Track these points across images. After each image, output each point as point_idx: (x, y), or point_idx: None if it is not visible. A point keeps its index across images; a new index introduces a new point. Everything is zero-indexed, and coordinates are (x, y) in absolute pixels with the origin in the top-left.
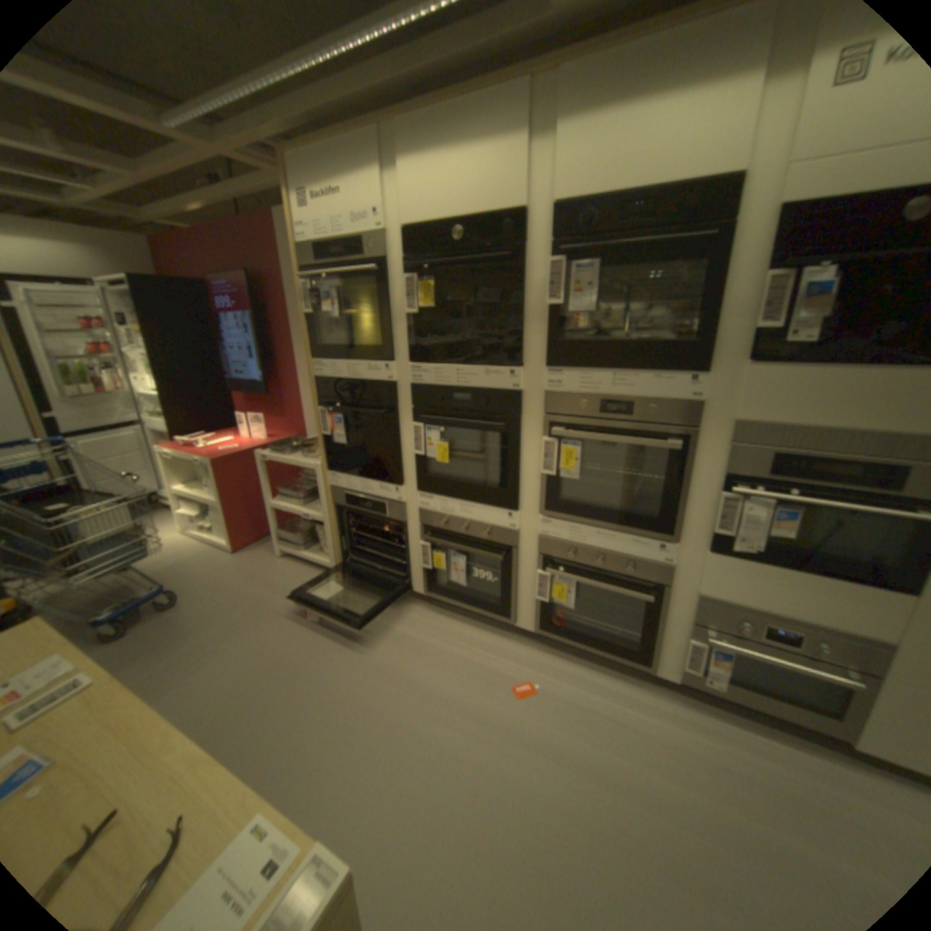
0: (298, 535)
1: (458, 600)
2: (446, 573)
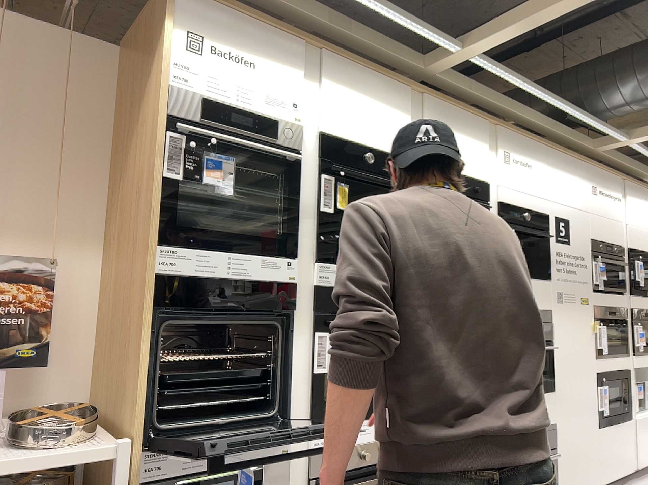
0: None
1: None
2: None
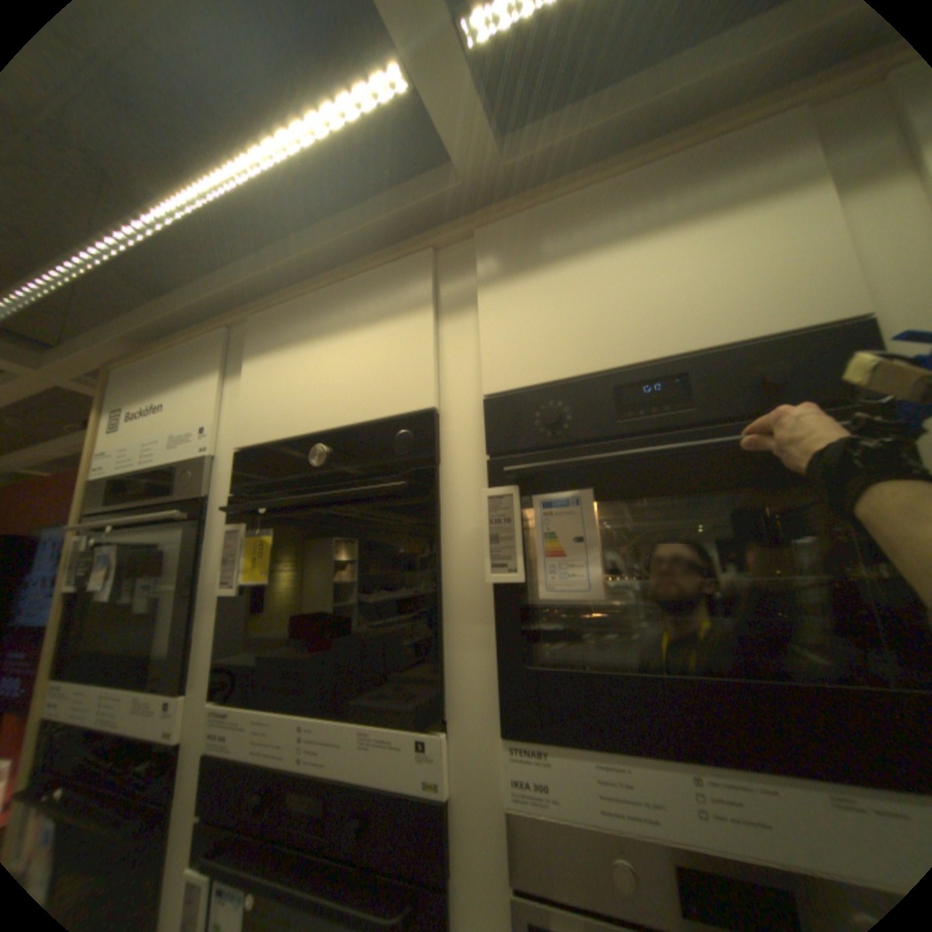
0: None
1: None
2: None
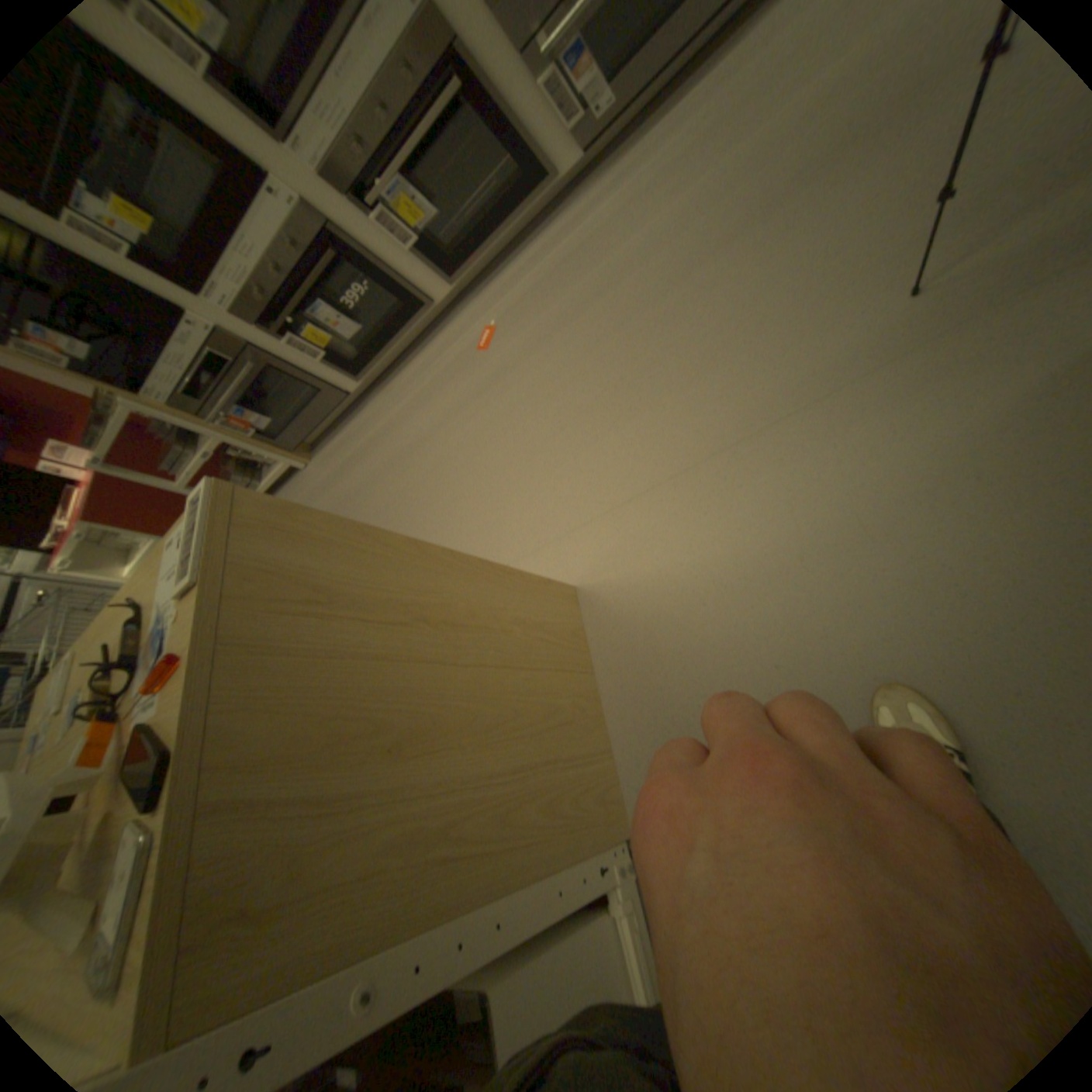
0: (235, 478)
1: (379, 347)
2: (341, 340)
